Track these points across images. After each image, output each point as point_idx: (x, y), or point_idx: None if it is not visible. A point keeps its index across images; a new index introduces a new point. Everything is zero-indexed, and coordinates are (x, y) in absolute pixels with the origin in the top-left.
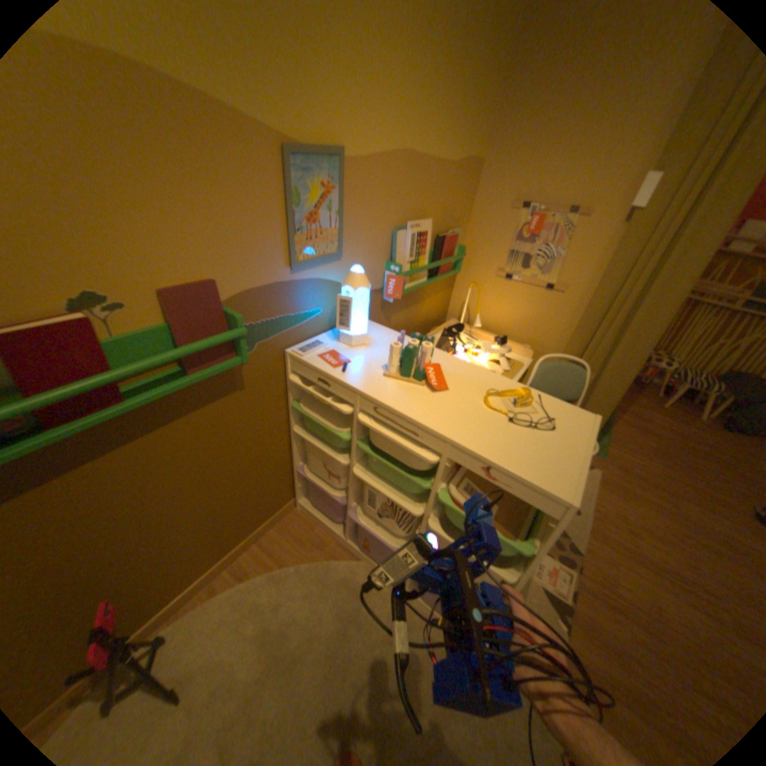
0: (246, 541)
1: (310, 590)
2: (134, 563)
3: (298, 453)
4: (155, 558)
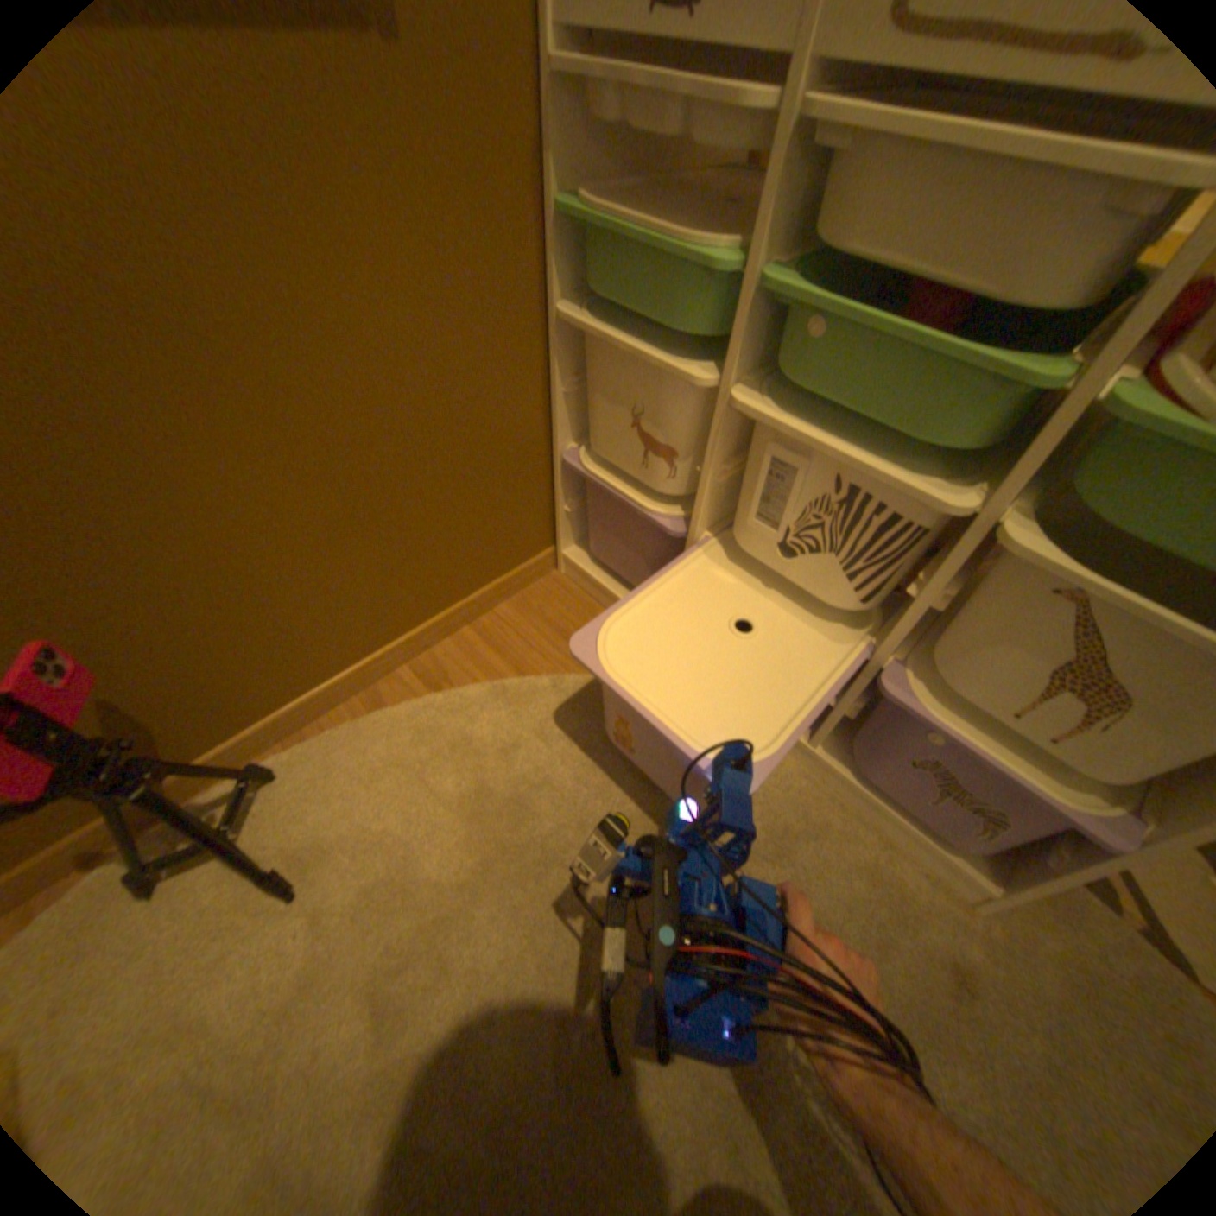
0: (448, 611)
1: (585, 724)
2: (142, 575)
3: (568, 408)
4: (209, 582)
